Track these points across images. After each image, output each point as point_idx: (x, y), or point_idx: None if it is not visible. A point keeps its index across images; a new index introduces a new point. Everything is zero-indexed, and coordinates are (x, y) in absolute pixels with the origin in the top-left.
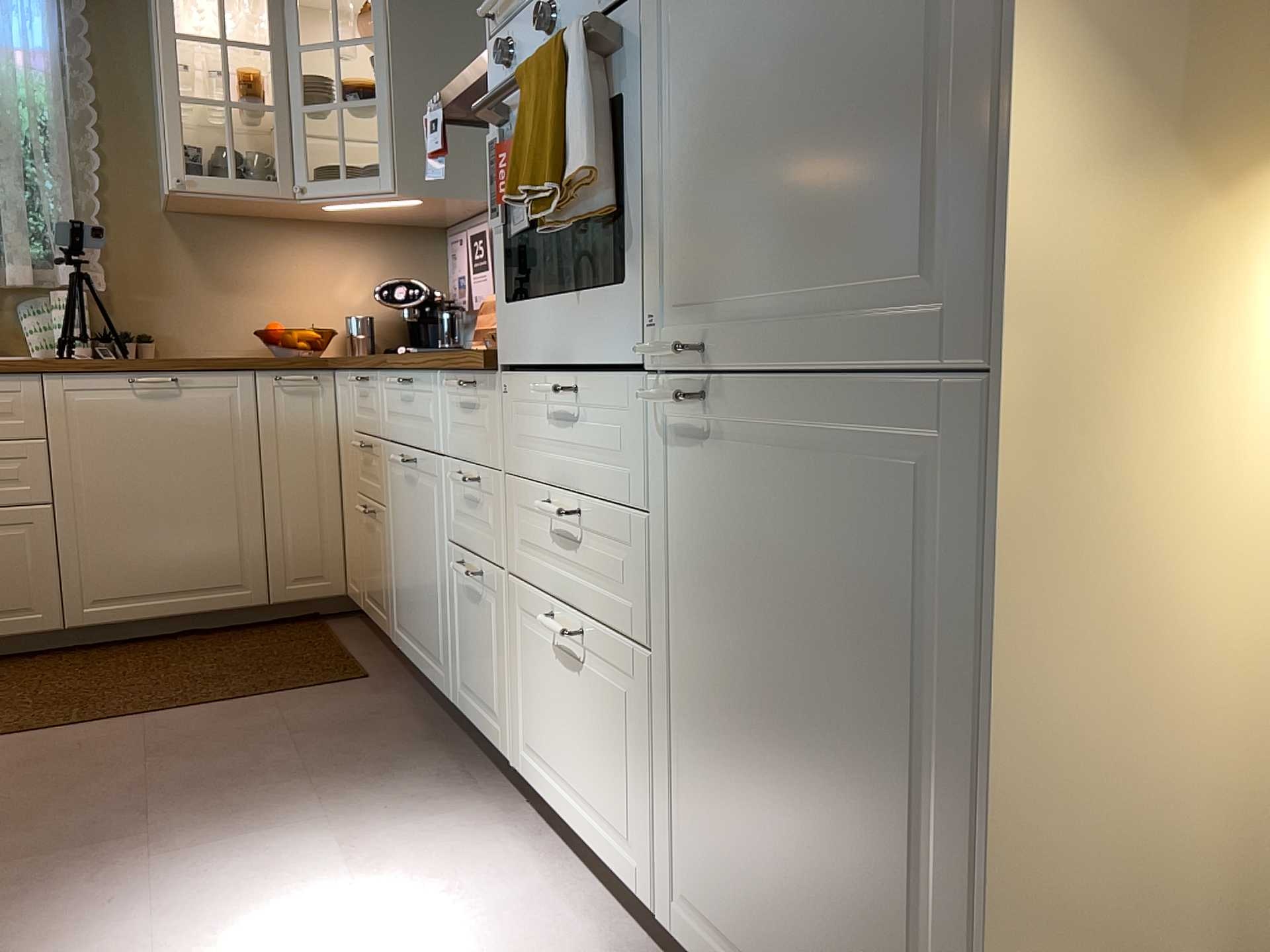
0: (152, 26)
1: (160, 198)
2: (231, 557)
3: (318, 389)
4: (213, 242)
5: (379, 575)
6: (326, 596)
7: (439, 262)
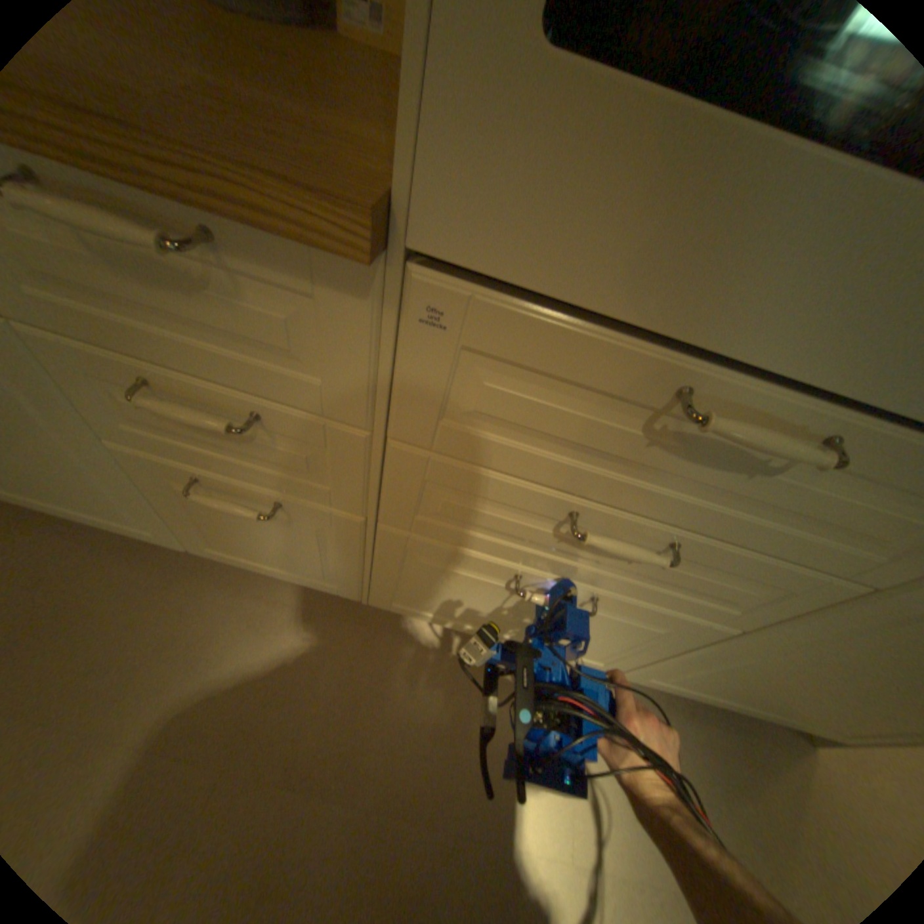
0: None
1: None
2: None
3: None
4: None
5: None
6: None
7: None
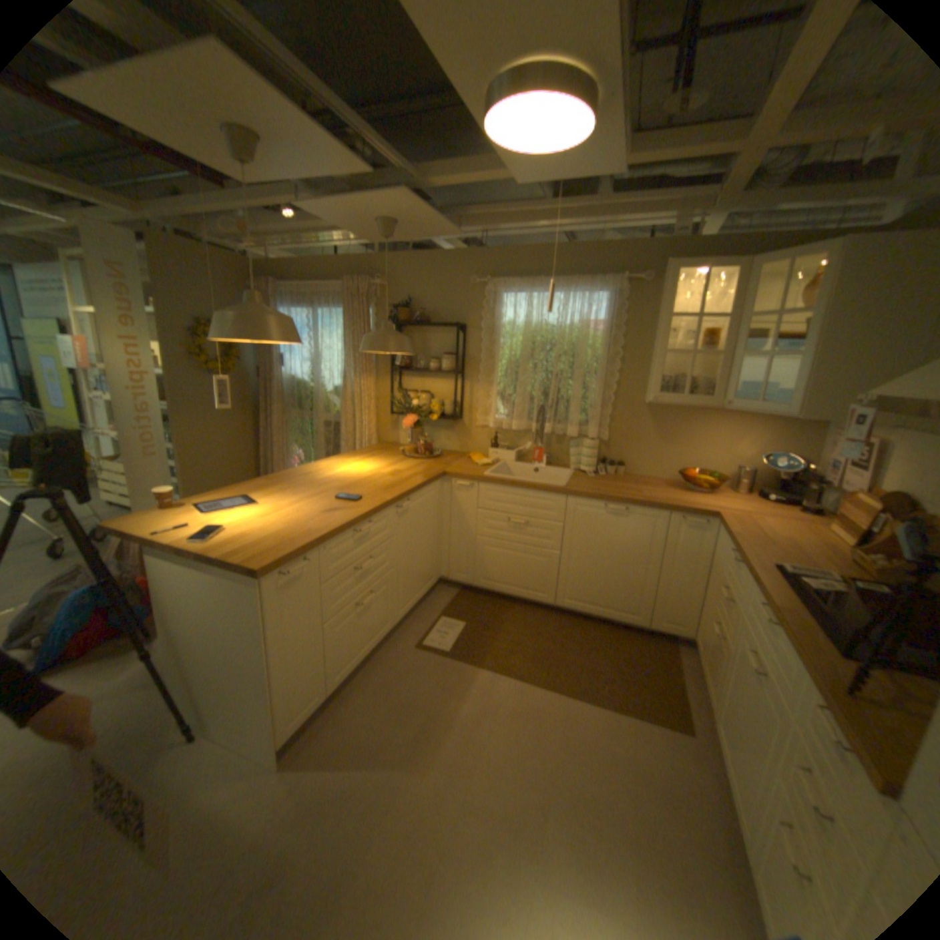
0: (661, 301)
1: (645, 394)
2: (636, 601)
3: (708, 529)
4: (668, 417)
5: (719, 677)
6: (684, 638)
7: (820, 438)
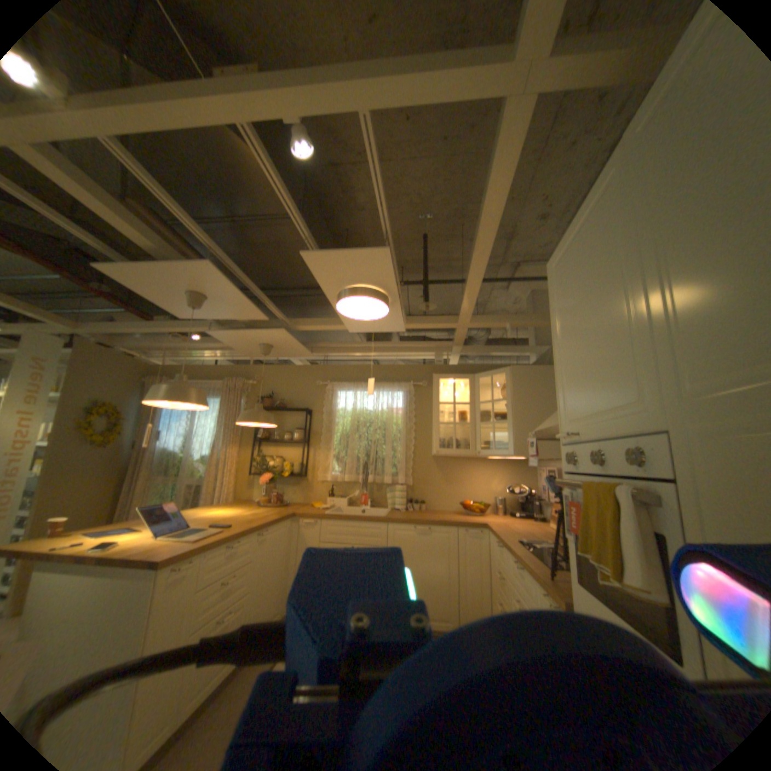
0: (432, 397)
1: (431, 452)
2: (445, 608)
3: (482, 537)
4: (447, 467)
5: None
6: None
7: (533, 476)
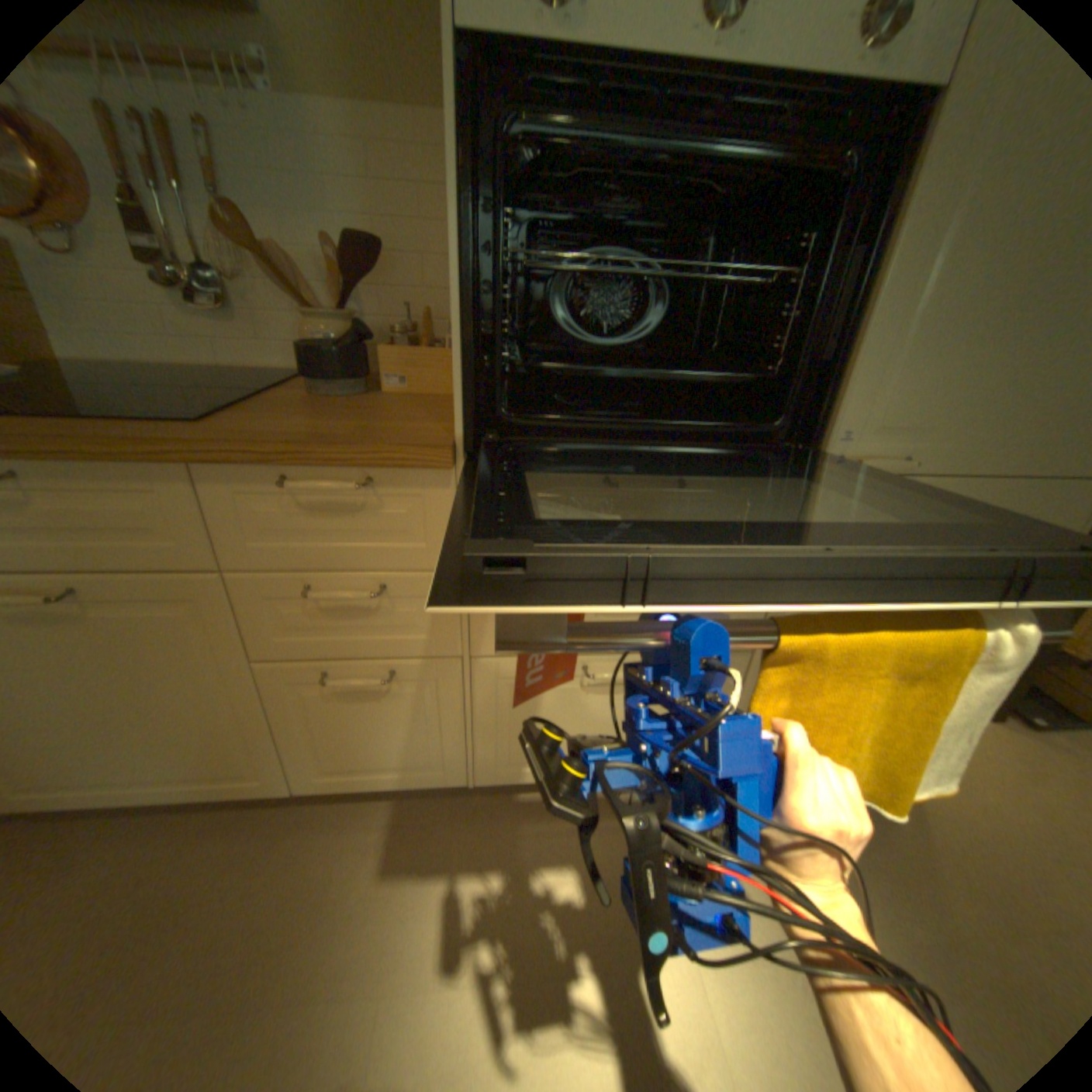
0: None
1: None
2: None
3: None
4: None
5: None
6: None
7: None
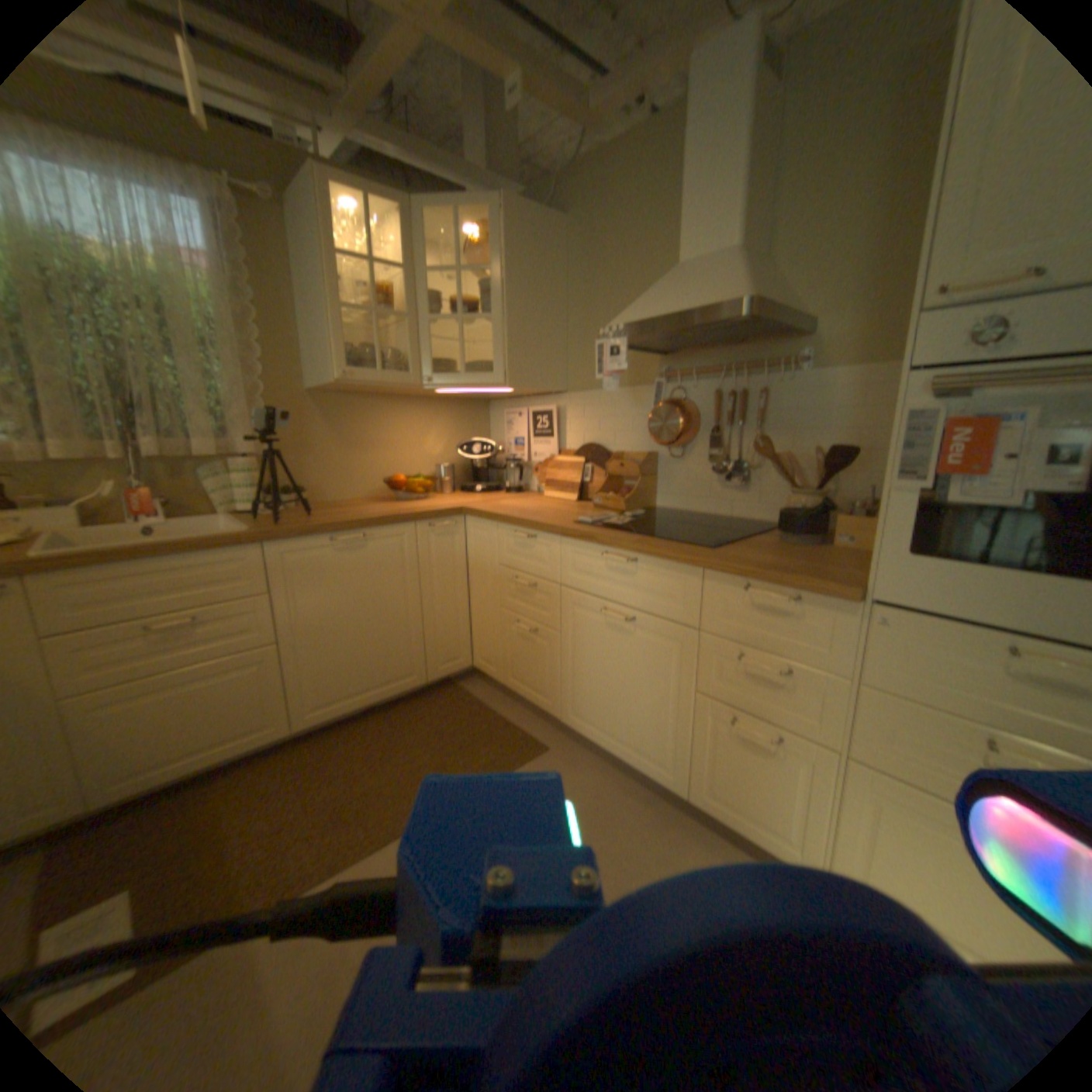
0: (288, 238)
1: (300, 381)
2: (401, 658)
3: (453, 531)
4: (340, 414)
5: (539, 673)
6: (459, 671)
7: (483, 425)
